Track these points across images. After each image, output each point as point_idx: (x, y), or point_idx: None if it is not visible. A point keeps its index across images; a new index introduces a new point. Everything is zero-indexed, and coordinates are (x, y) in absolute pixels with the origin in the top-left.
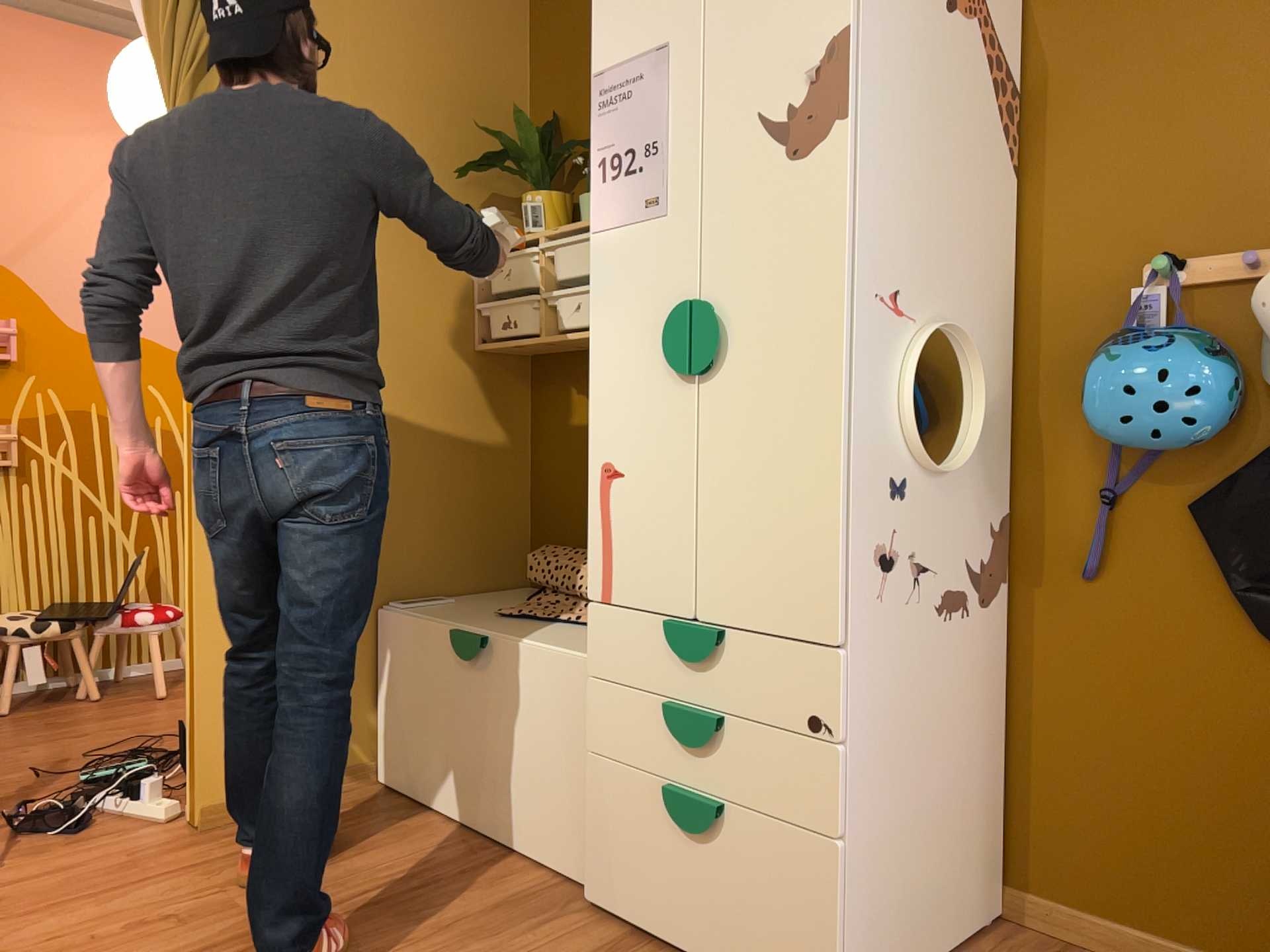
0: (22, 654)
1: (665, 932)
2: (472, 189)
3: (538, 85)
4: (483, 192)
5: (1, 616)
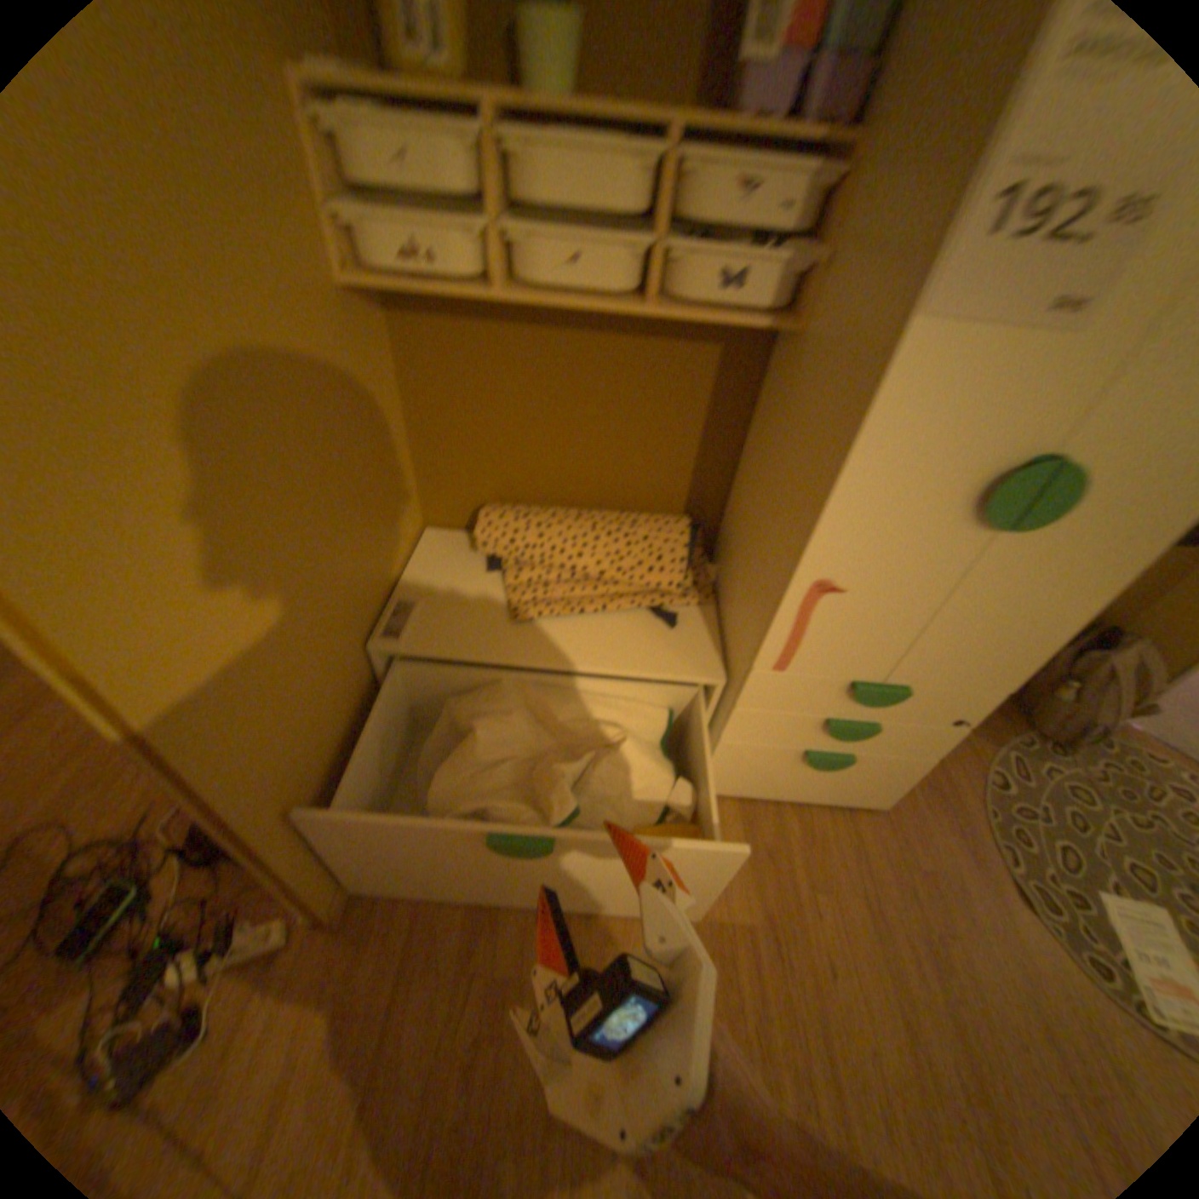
0: None
1: (770, 796)
2: None
3: None
4: None
5: None
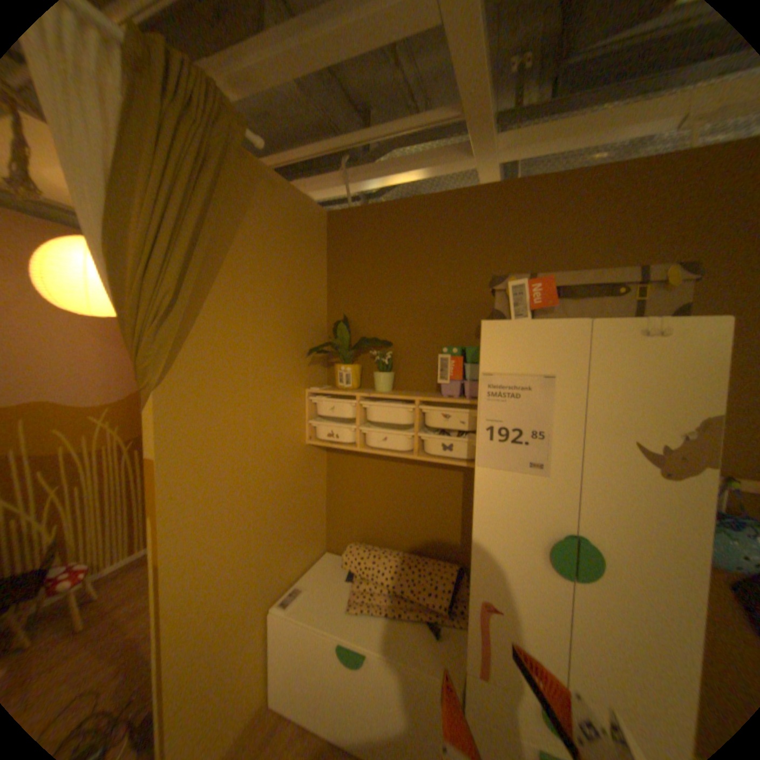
0: None
1: None
2: (304, 357)
3: (332, 296)
4: (309, 357)
5: None
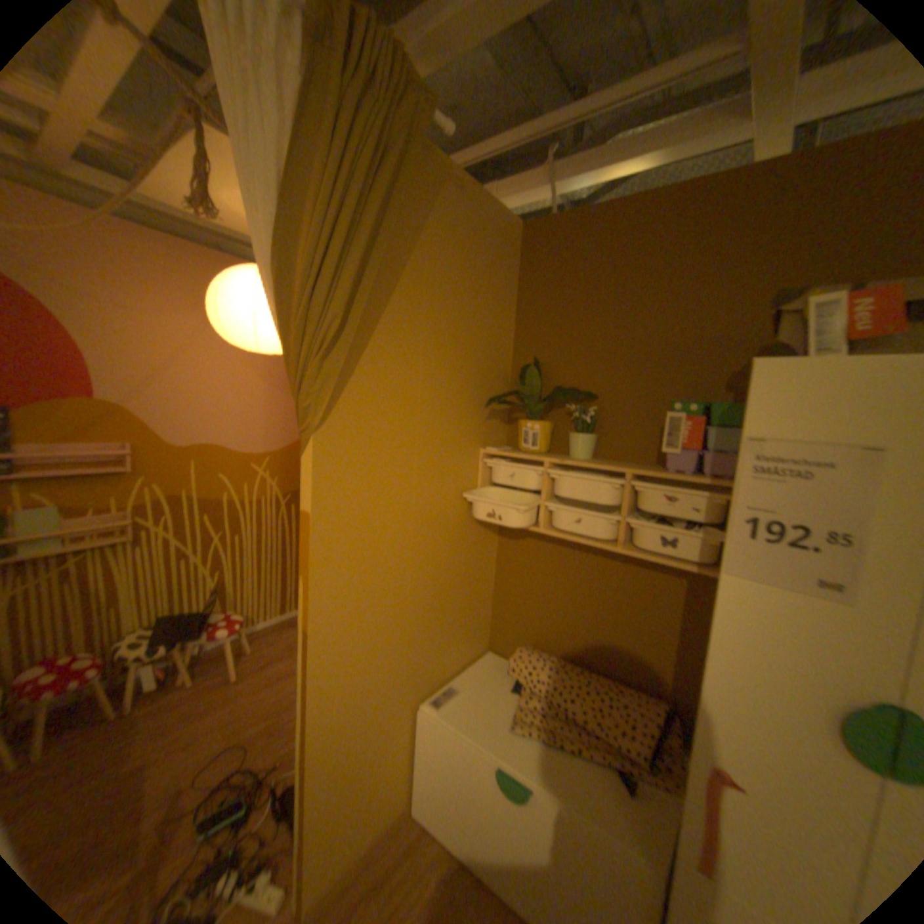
0: (139, 672)
1: None
2: (481, 408)
3: (521, 332)
4: (486, 408)
5: (122, 644)
